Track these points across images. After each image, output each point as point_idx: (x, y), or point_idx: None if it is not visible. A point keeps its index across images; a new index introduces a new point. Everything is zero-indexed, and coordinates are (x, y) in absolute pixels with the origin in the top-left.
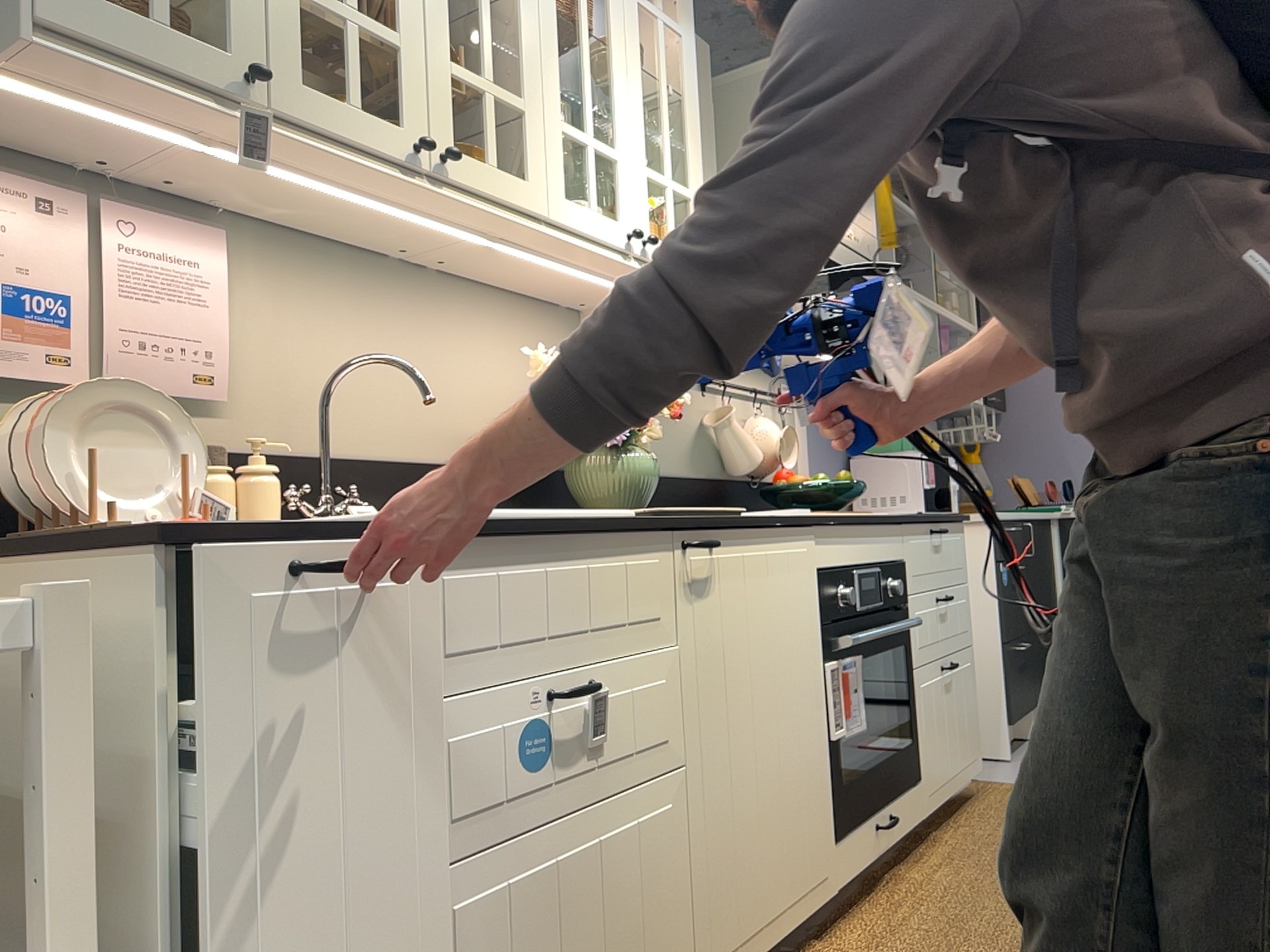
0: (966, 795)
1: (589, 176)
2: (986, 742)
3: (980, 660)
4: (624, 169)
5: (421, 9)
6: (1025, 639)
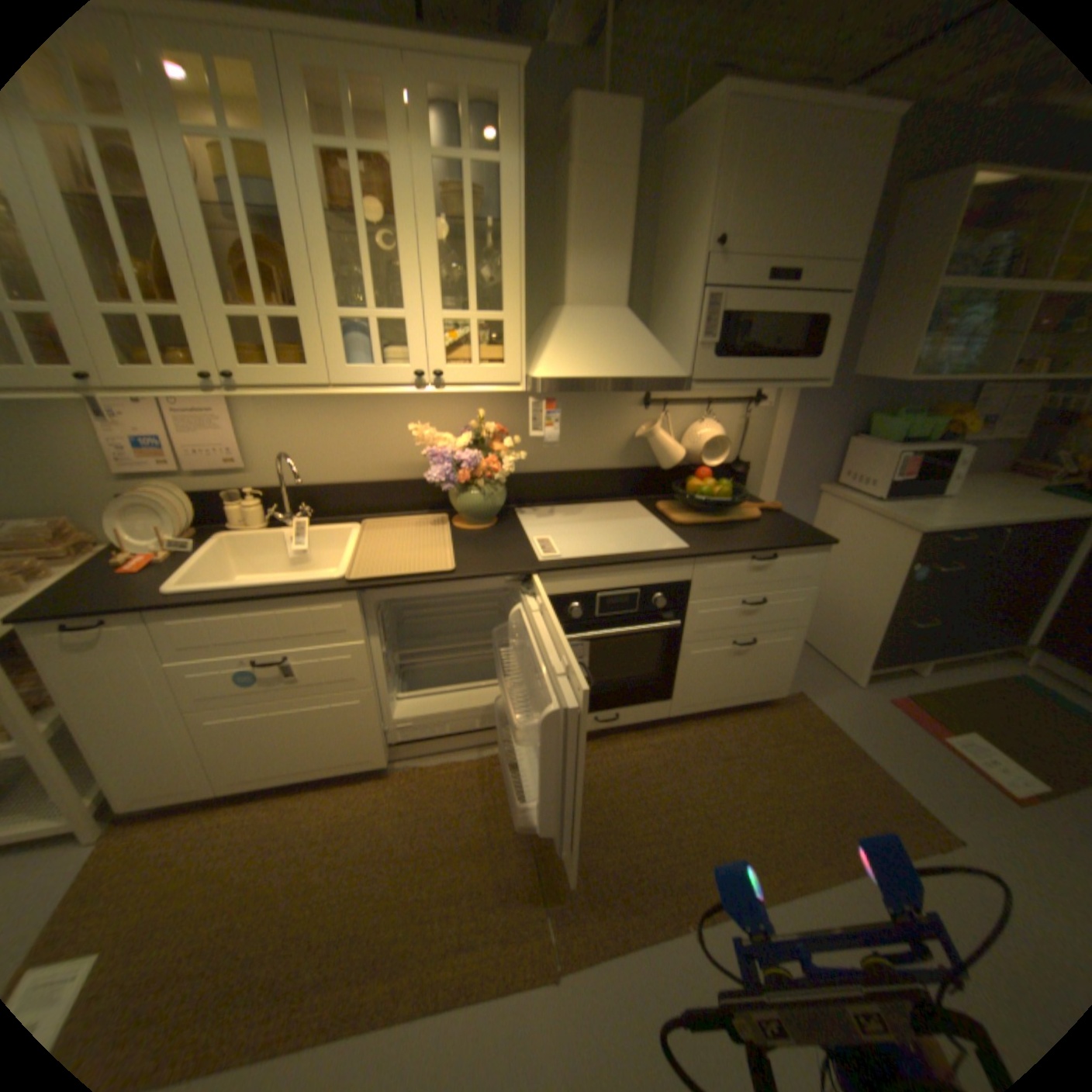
0: (770, 705)
1: (373, 342)
2: (853, 671)
3: (871, 622)
4: (413, 324)
5: (193, 280)
6: (940, 619)
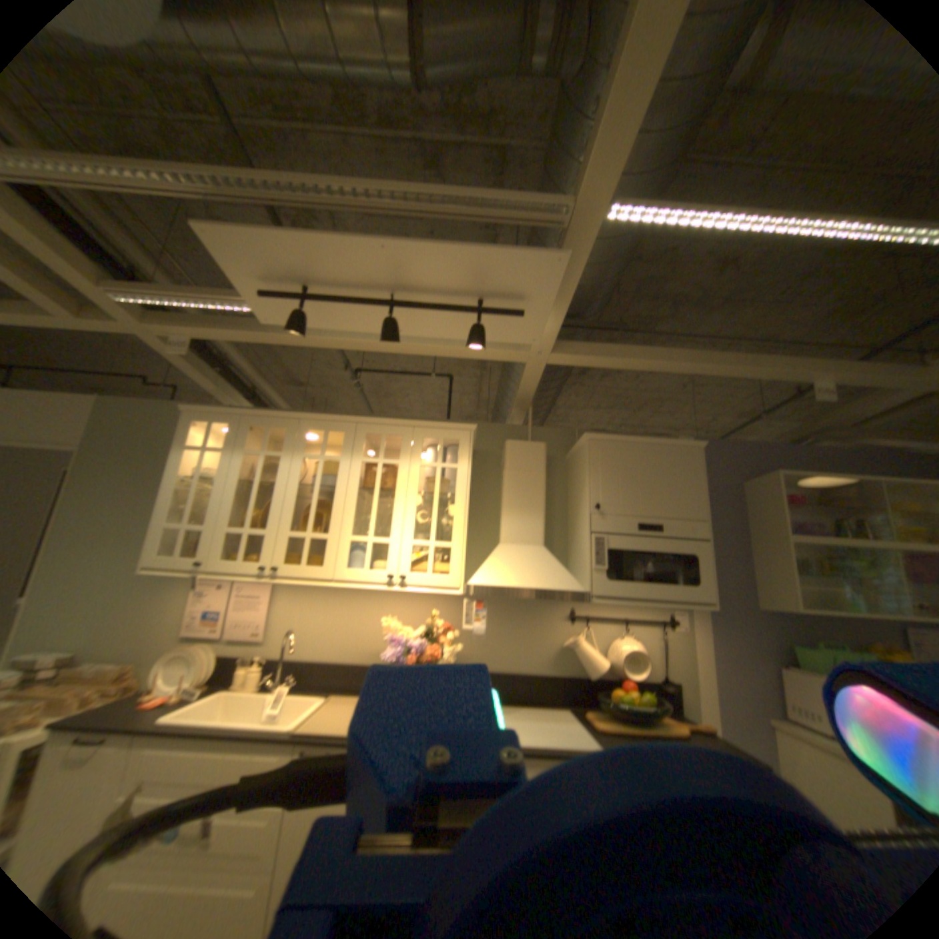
0: None
1: (367, 554)
2: None
3: None
4: (394, 545)
5: (281, 517)
6: None
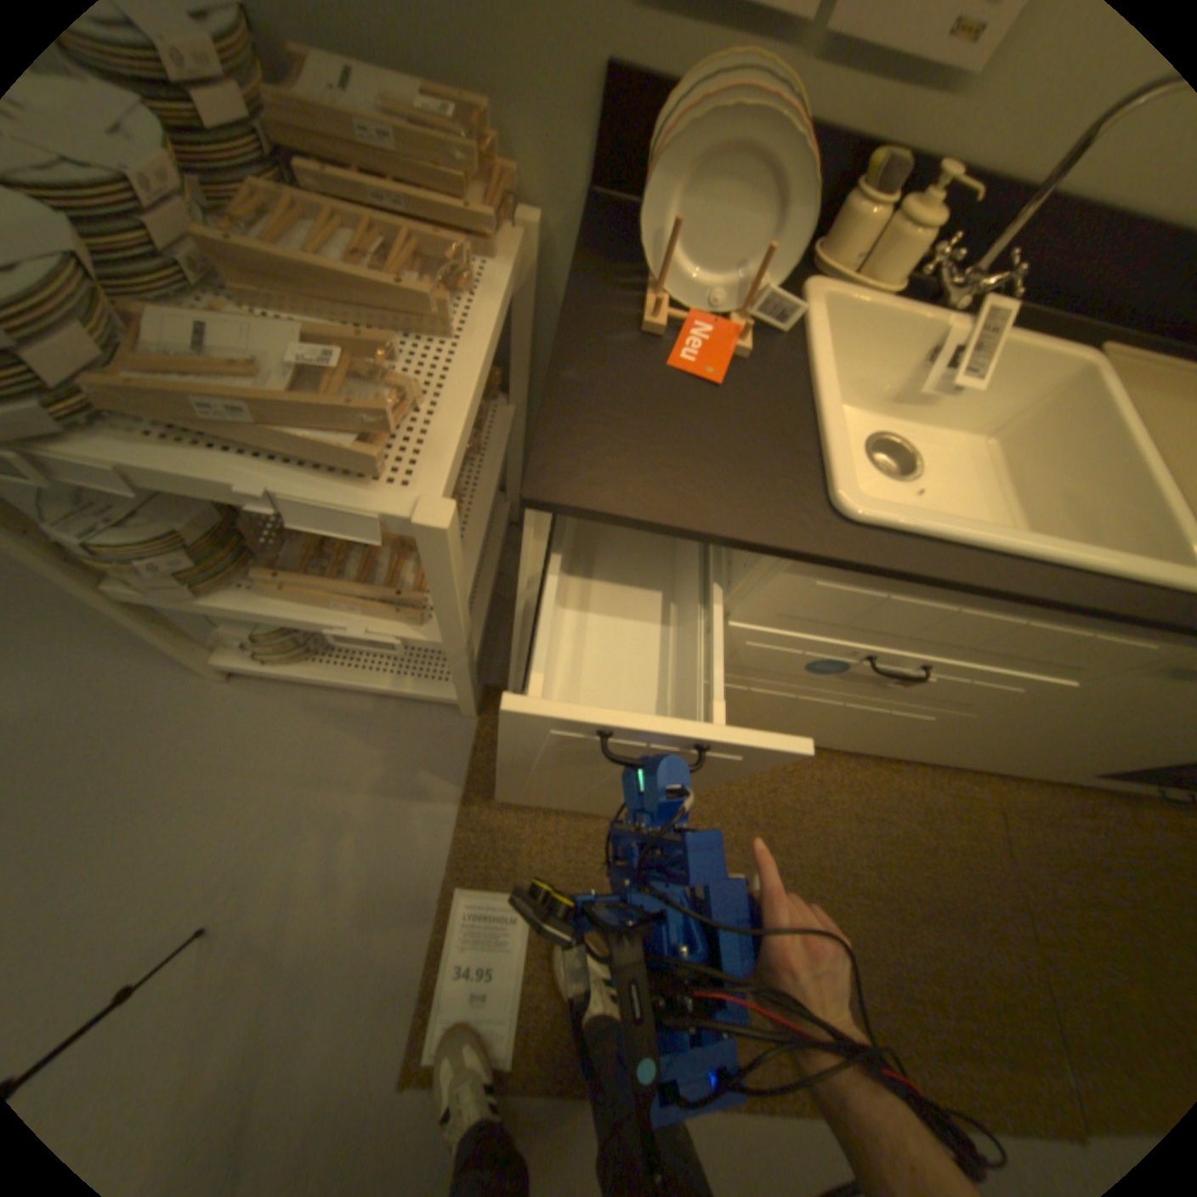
0: None
1: None
2: None
3: None
4: None
5: None
6: None
